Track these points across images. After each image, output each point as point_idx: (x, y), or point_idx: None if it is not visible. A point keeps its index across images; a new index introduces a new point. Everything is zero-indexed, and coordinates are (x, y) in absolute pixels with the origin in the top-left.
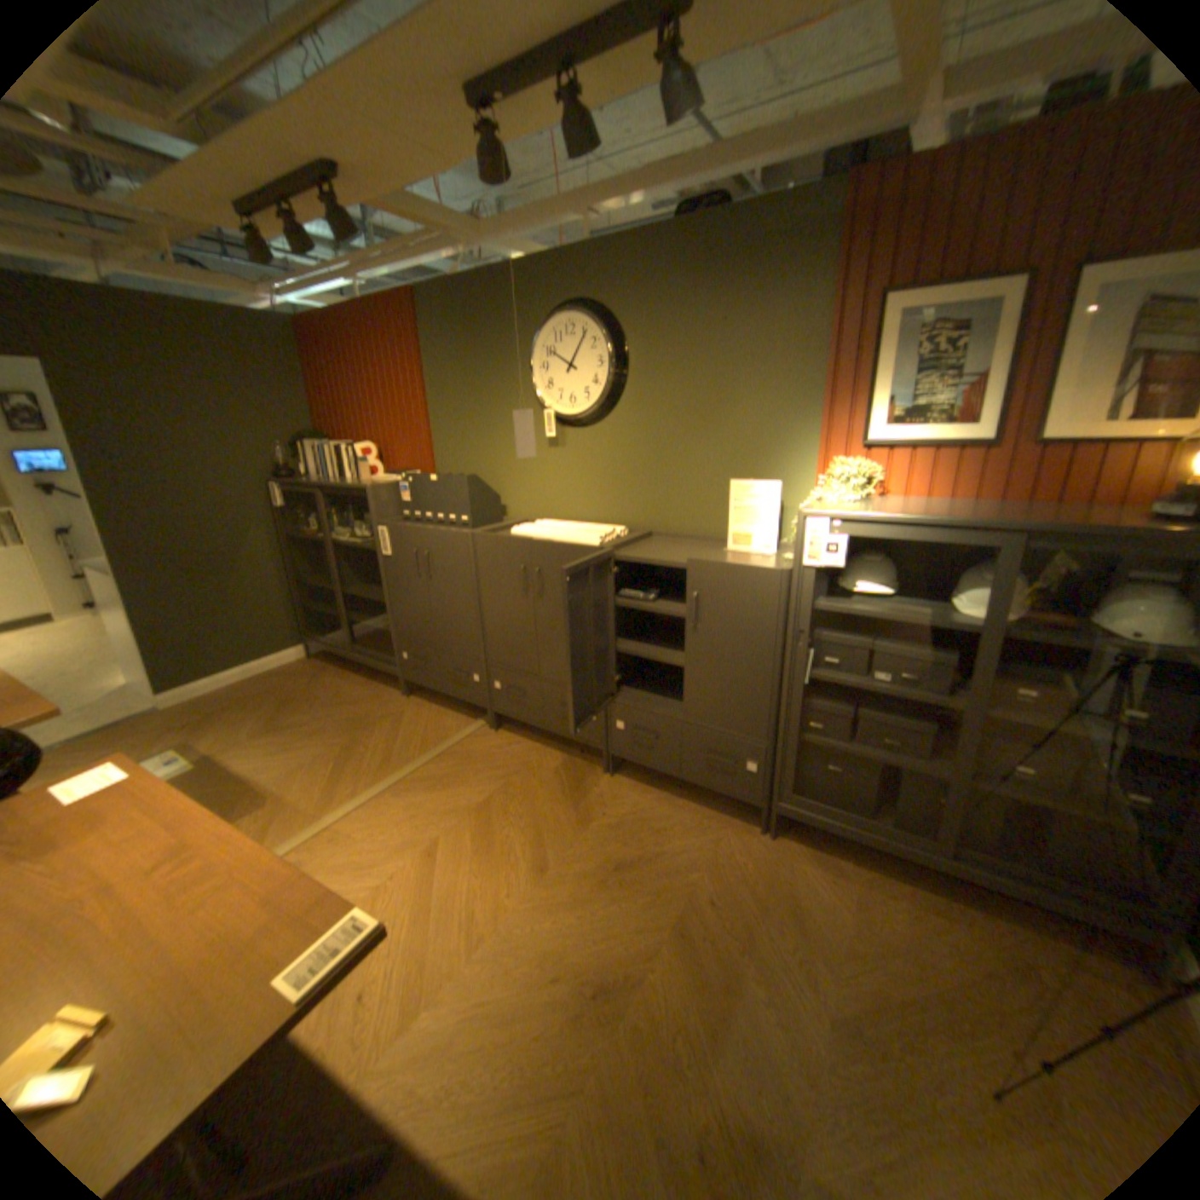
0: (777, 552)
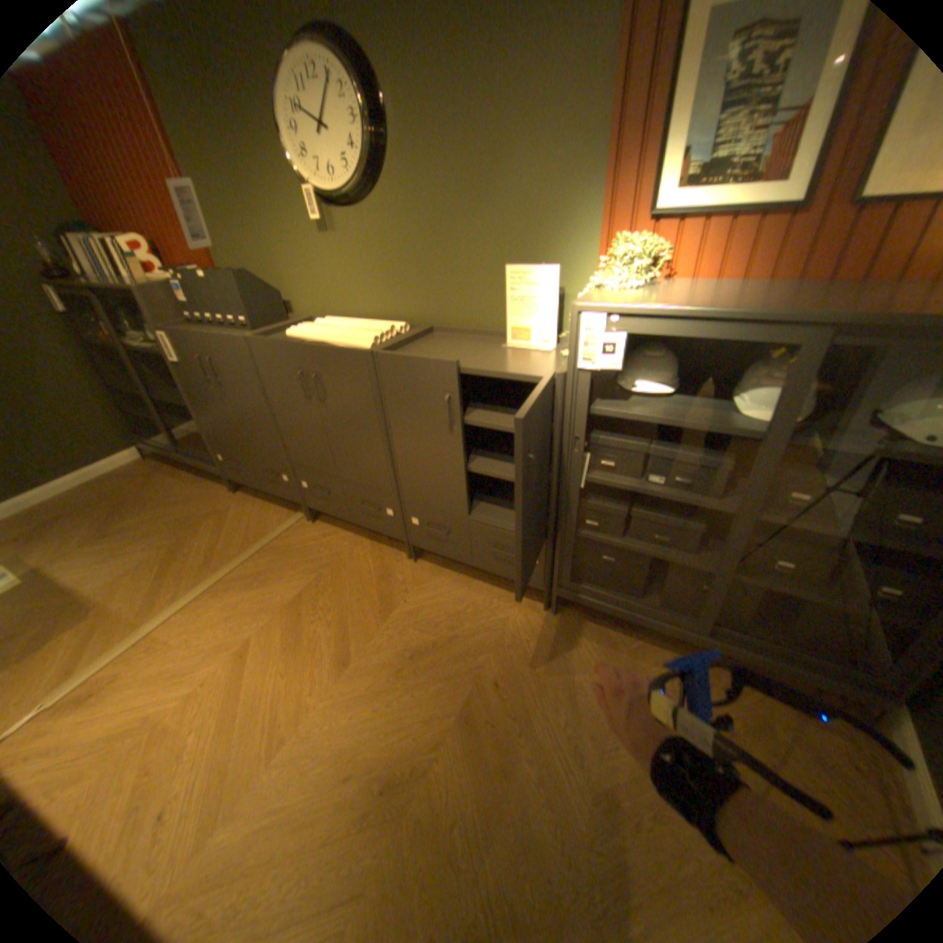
0: (557, 346)
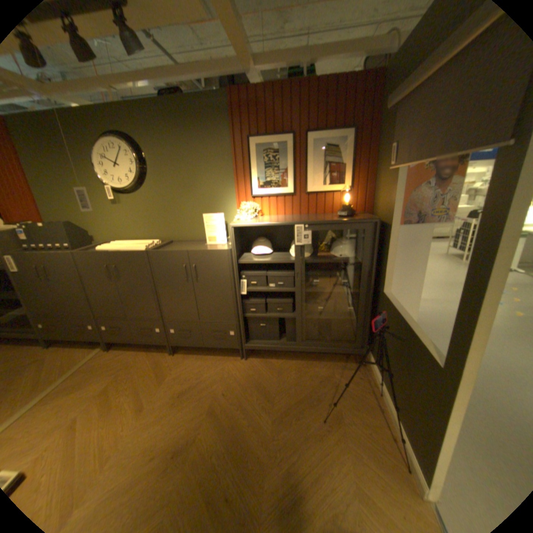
0: (227, 242)
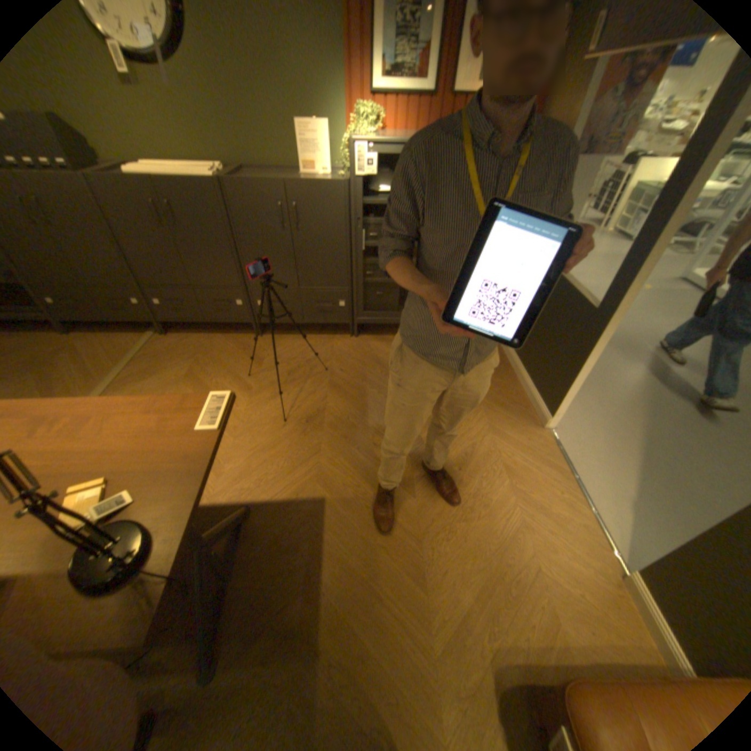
0: (333, 171)
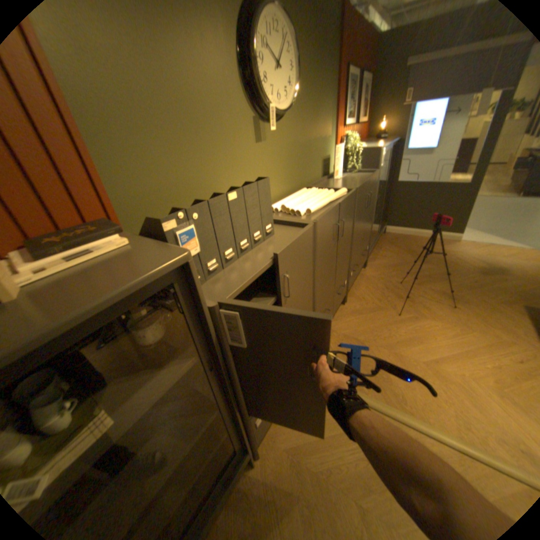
0: (341, 174)
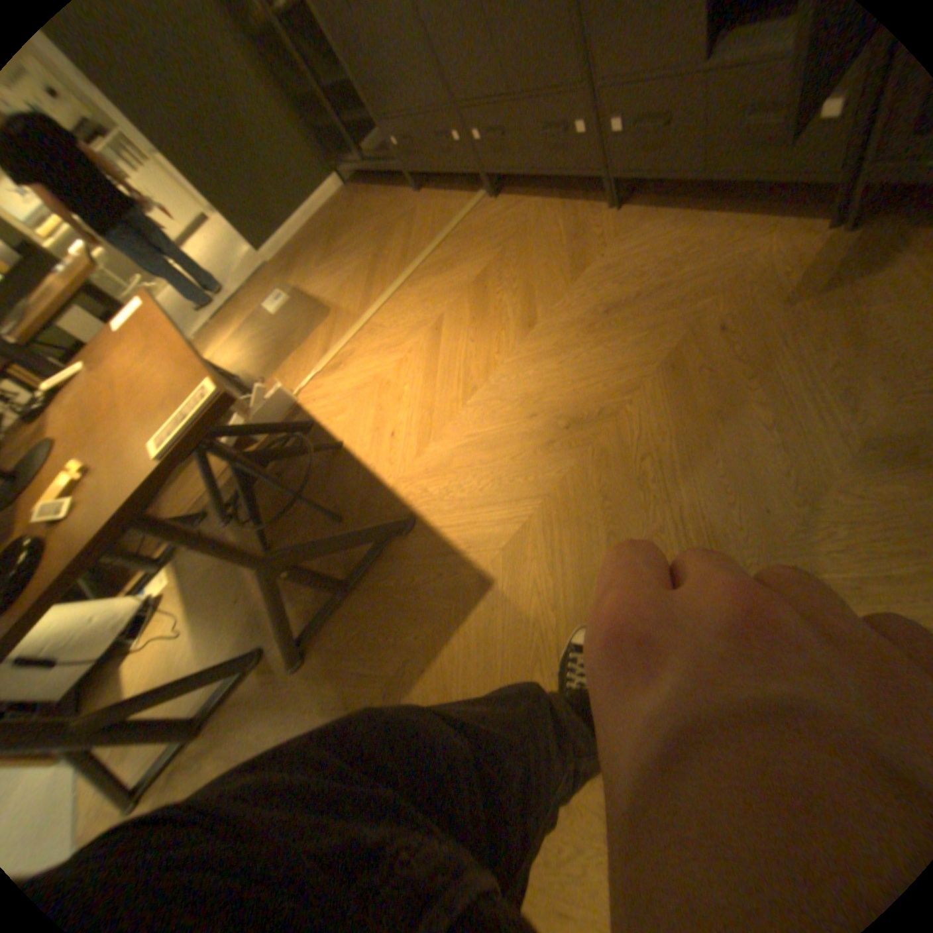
0: None
